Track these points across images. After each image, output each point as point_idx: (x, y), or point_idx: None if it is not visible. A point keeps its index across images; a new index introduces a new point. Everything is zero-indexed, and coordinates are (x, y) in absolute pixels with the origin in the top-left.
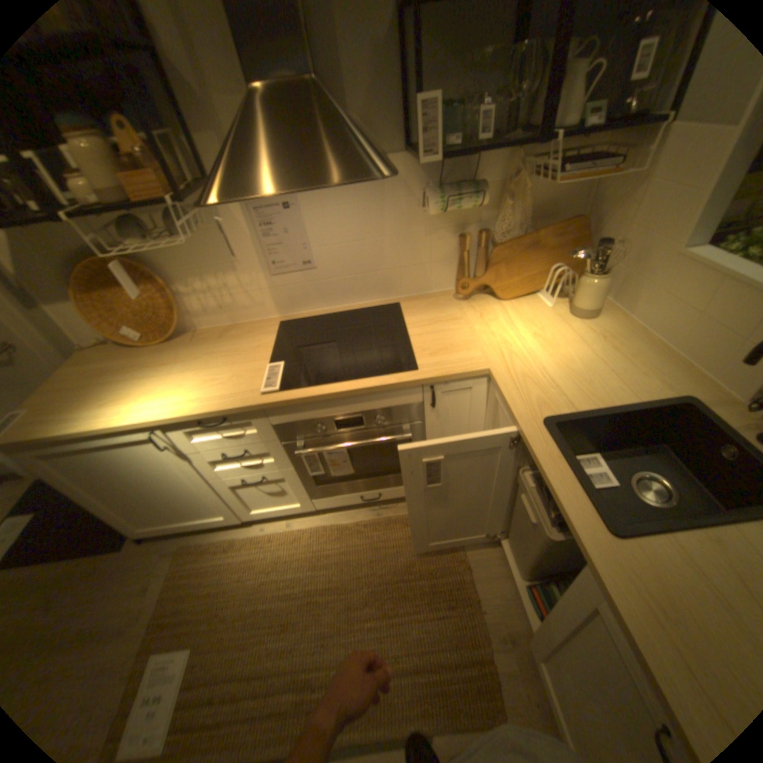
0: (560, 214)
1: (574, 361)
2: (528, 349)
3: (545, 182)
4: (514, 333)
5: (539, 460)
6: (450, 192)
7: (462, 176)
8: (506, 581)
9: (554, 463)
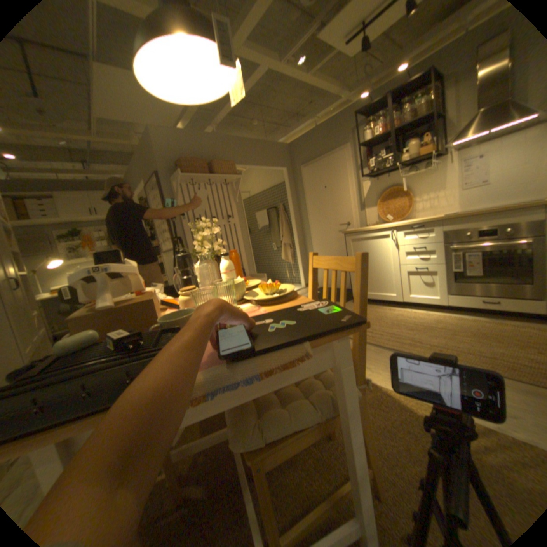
0: None
1: None
2: None
3: None
4: None
5: None
6: None
7: None
8: None
9: None
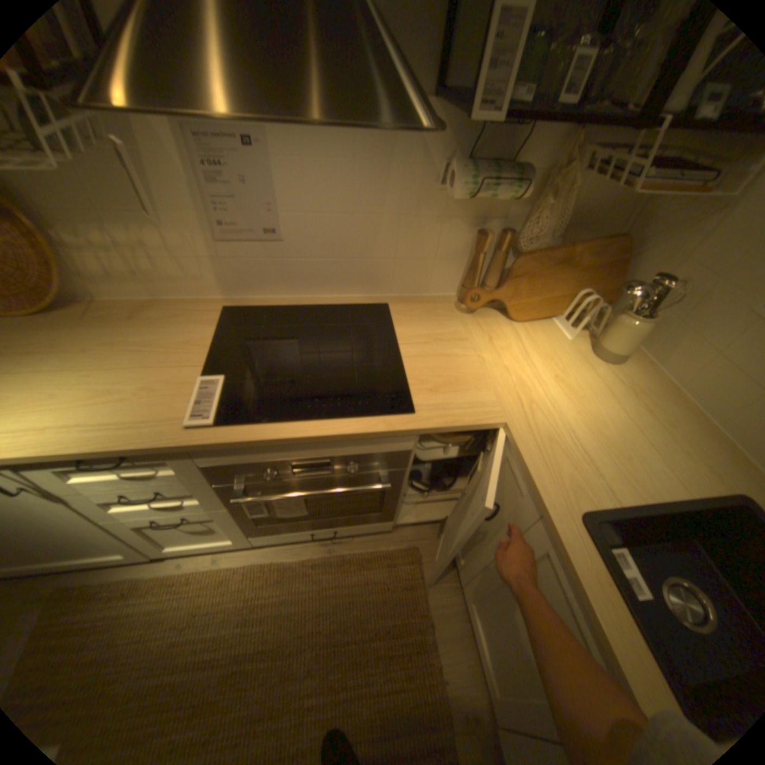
0: (596, 226)
1: (606, 424)
2: (550, 399)
3: (593, 183)
4: (531, 372)
5: (583, 586)
6: (486, 173)
7: (500, 152)
8: (471, 641)
9: (603, 593)
